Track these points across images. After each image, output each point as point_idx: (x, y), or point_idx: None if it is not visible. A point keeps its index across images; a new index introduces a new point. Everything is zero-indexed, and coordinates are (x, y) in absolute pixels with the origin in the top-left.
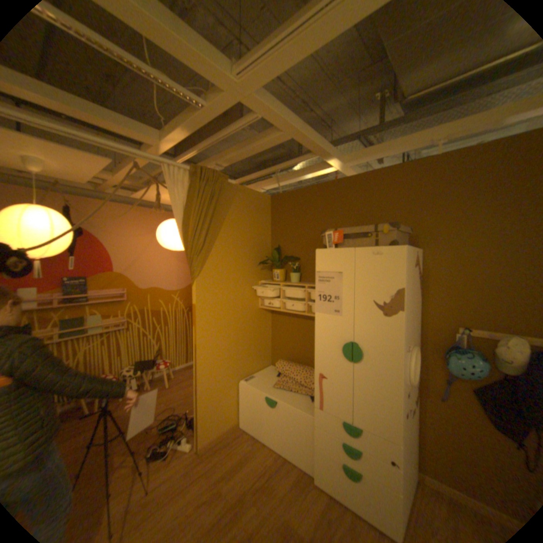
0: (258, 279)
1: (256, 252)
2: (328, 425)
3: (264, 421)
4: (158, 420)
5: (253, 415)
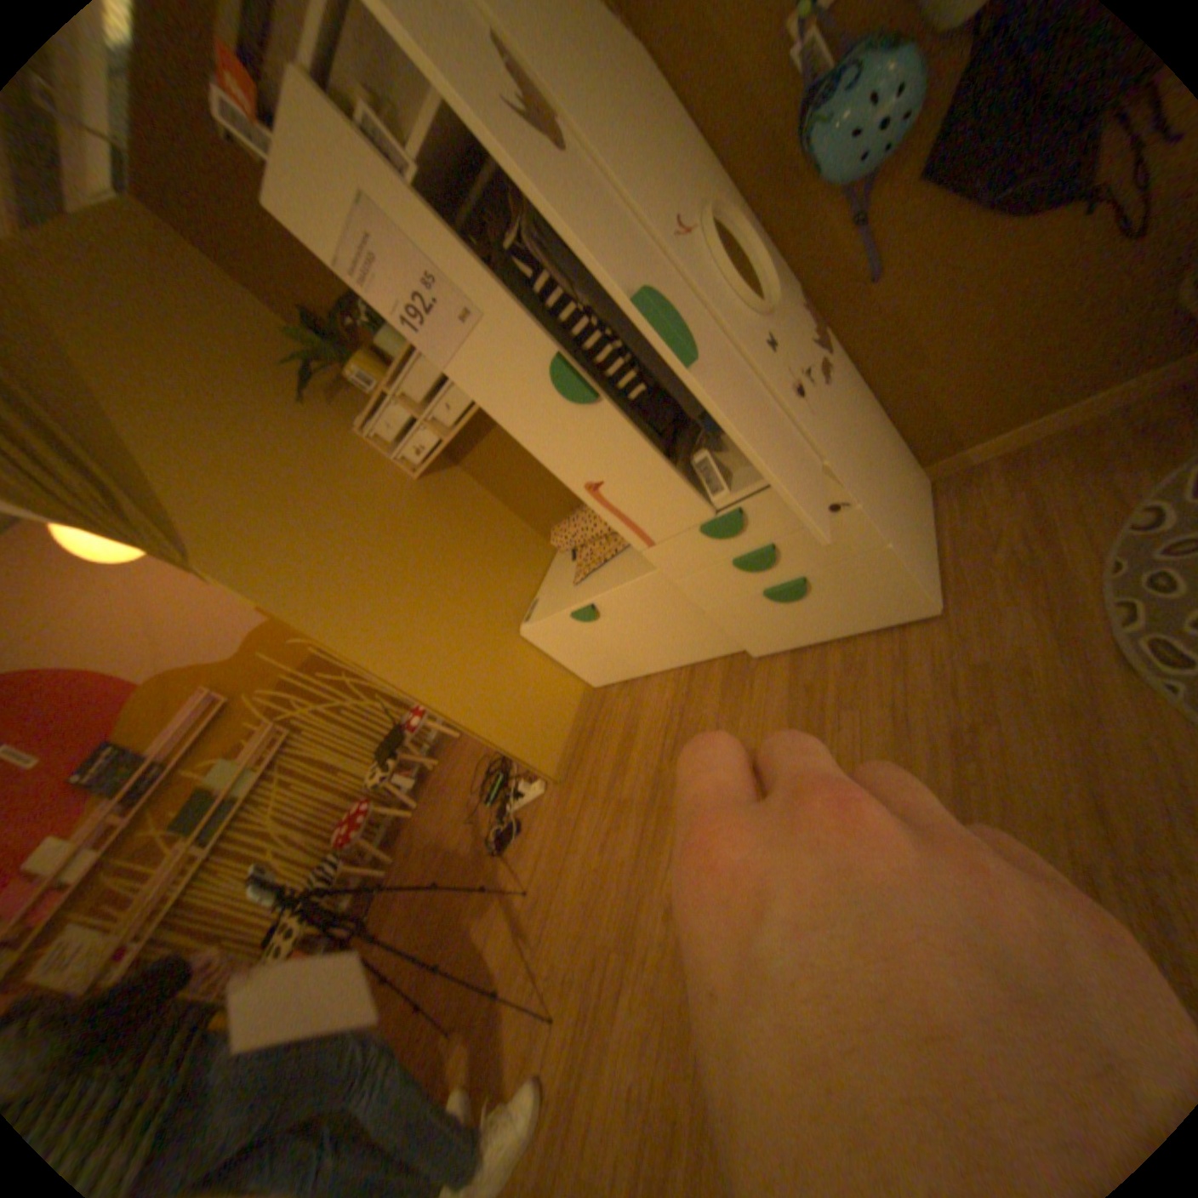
0: (348, 425)
1: (270, 373)
2: (686, 555)
3: (610, 646)
4: (476, 788)
5: (590, 652)
